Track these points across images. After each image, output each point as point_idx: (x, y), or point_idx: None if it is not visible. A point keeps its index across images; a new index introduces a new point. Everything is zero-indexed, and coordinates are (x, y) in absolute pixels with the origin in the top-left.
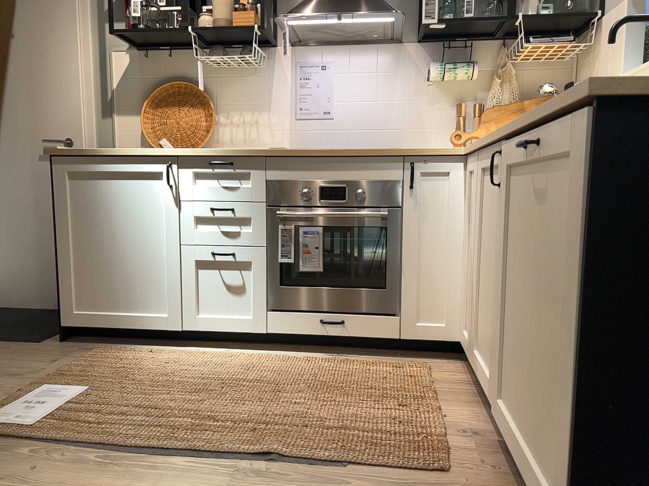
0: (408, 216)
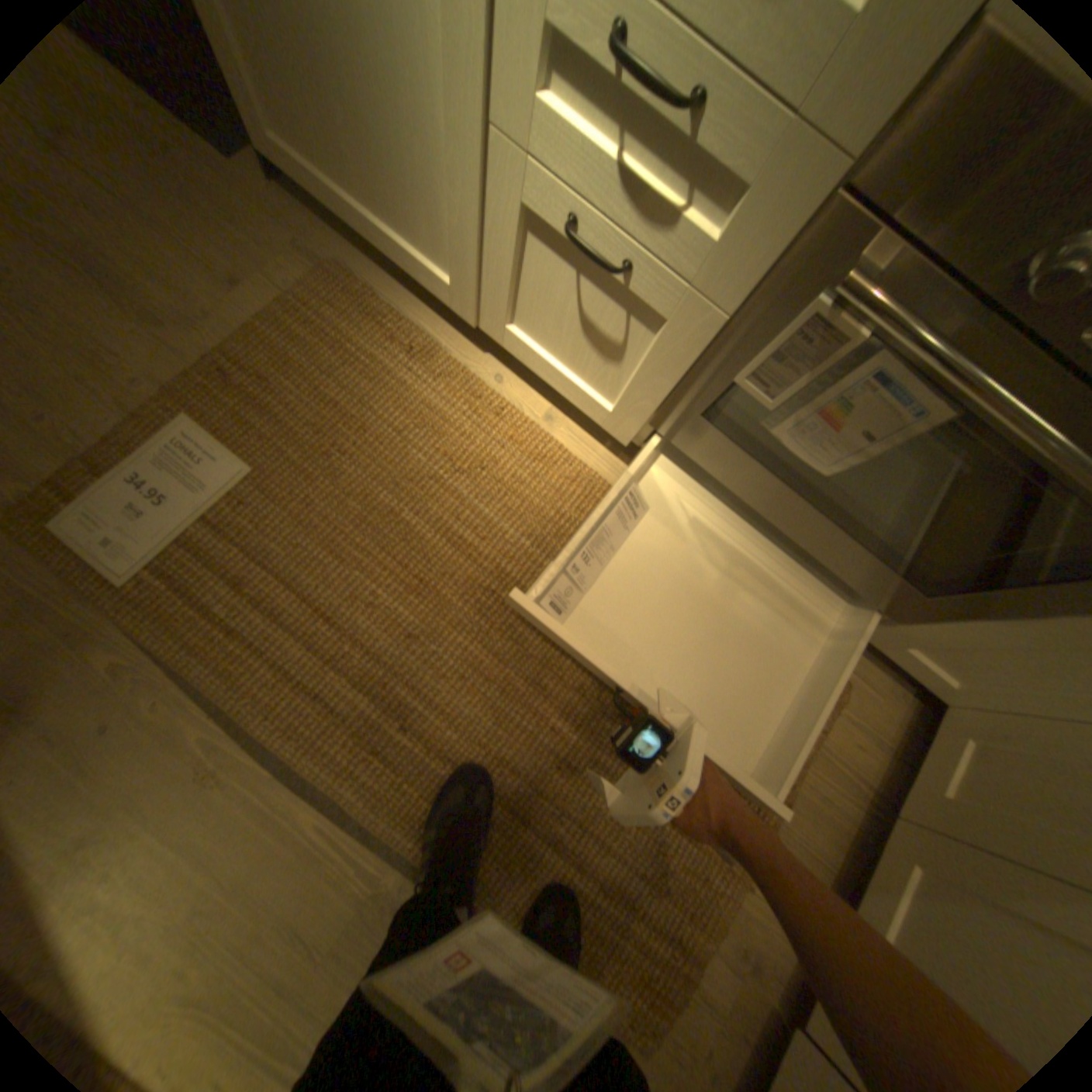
0: None
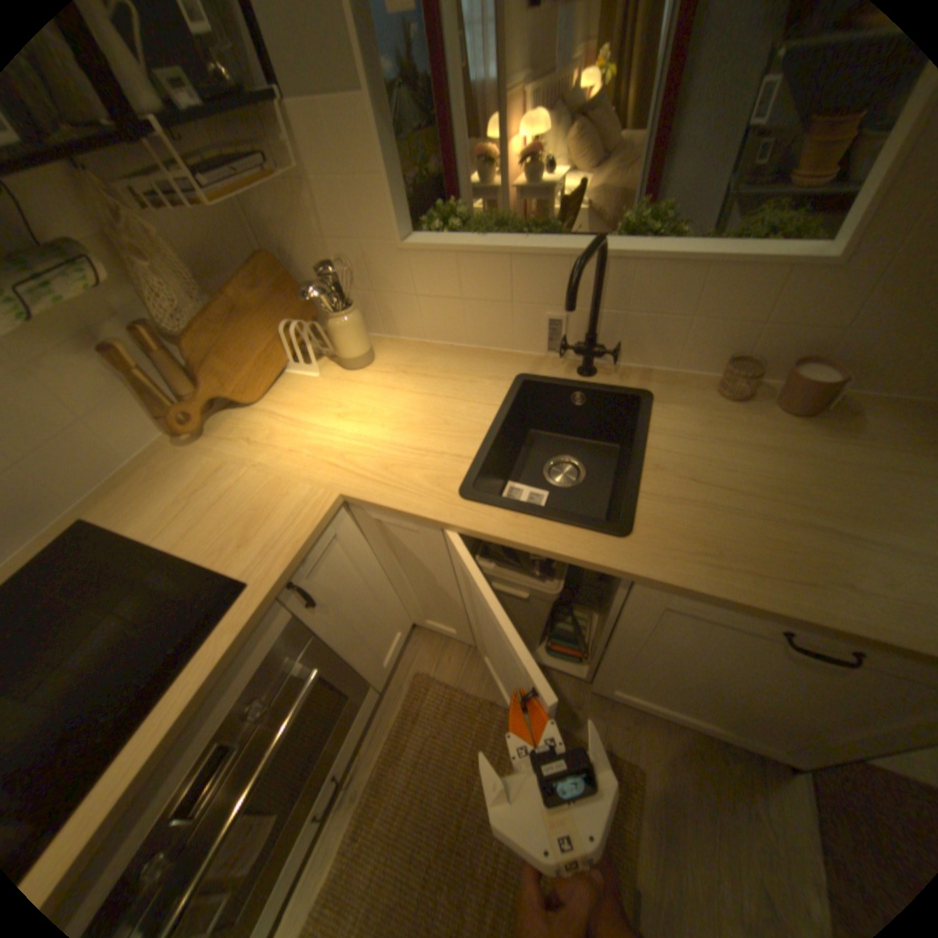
0: (321, 629)
